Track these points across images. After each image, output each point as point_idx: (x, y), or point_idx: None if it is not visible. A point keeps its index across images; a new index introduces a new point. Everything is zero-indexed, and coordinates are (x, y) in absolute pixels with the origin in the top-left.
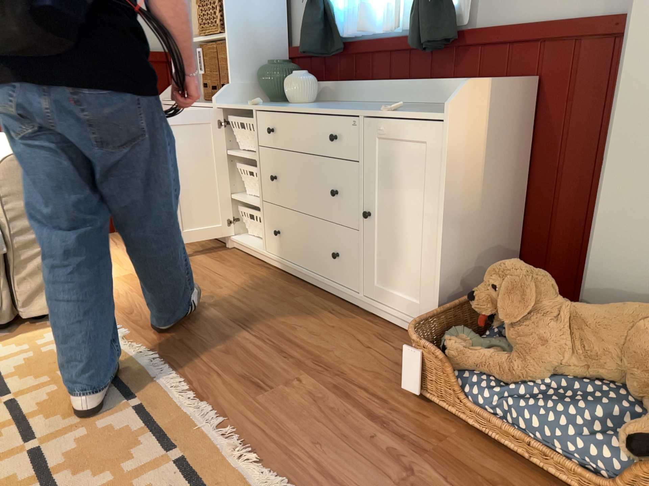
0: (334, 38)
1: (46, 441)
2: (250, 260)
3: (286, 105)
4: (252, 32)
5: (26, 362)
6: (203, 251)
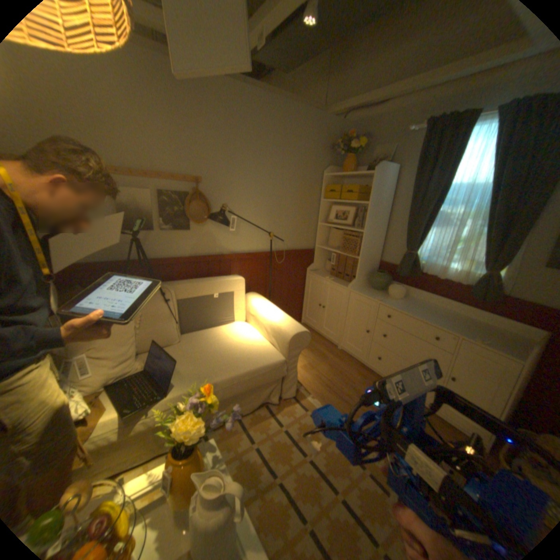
0: (417, 270)
1: (345, 496)
2: (355, 362)
3: (392, 300)
4: (369, 255)
5: (300, 432)
6: (328, 350)
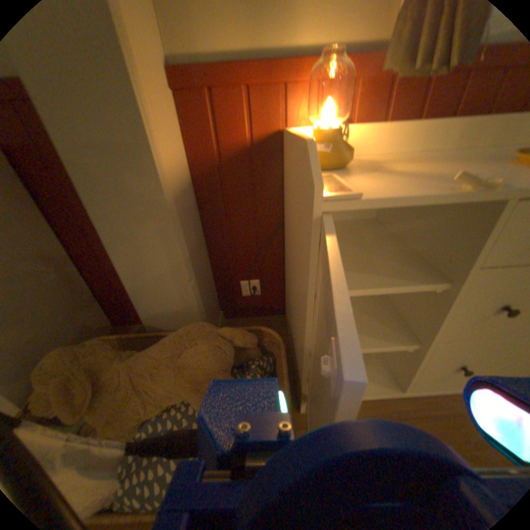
0: None
1: None
2: None
3: None
4: None
5: None
6: None
